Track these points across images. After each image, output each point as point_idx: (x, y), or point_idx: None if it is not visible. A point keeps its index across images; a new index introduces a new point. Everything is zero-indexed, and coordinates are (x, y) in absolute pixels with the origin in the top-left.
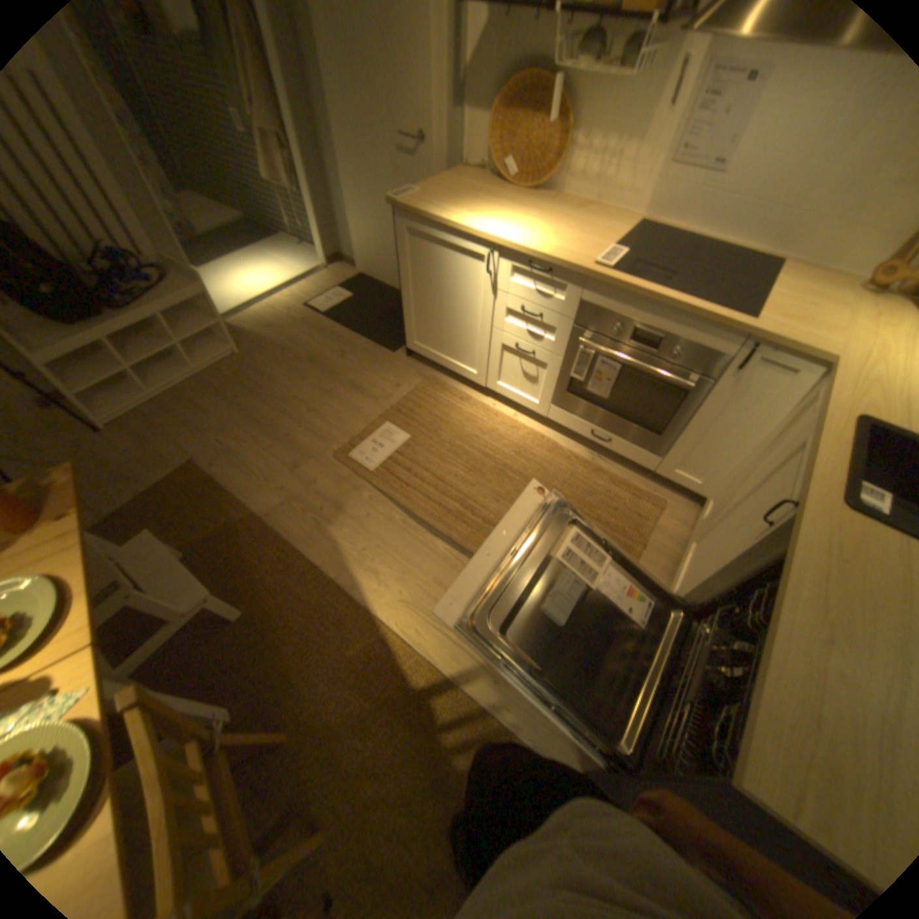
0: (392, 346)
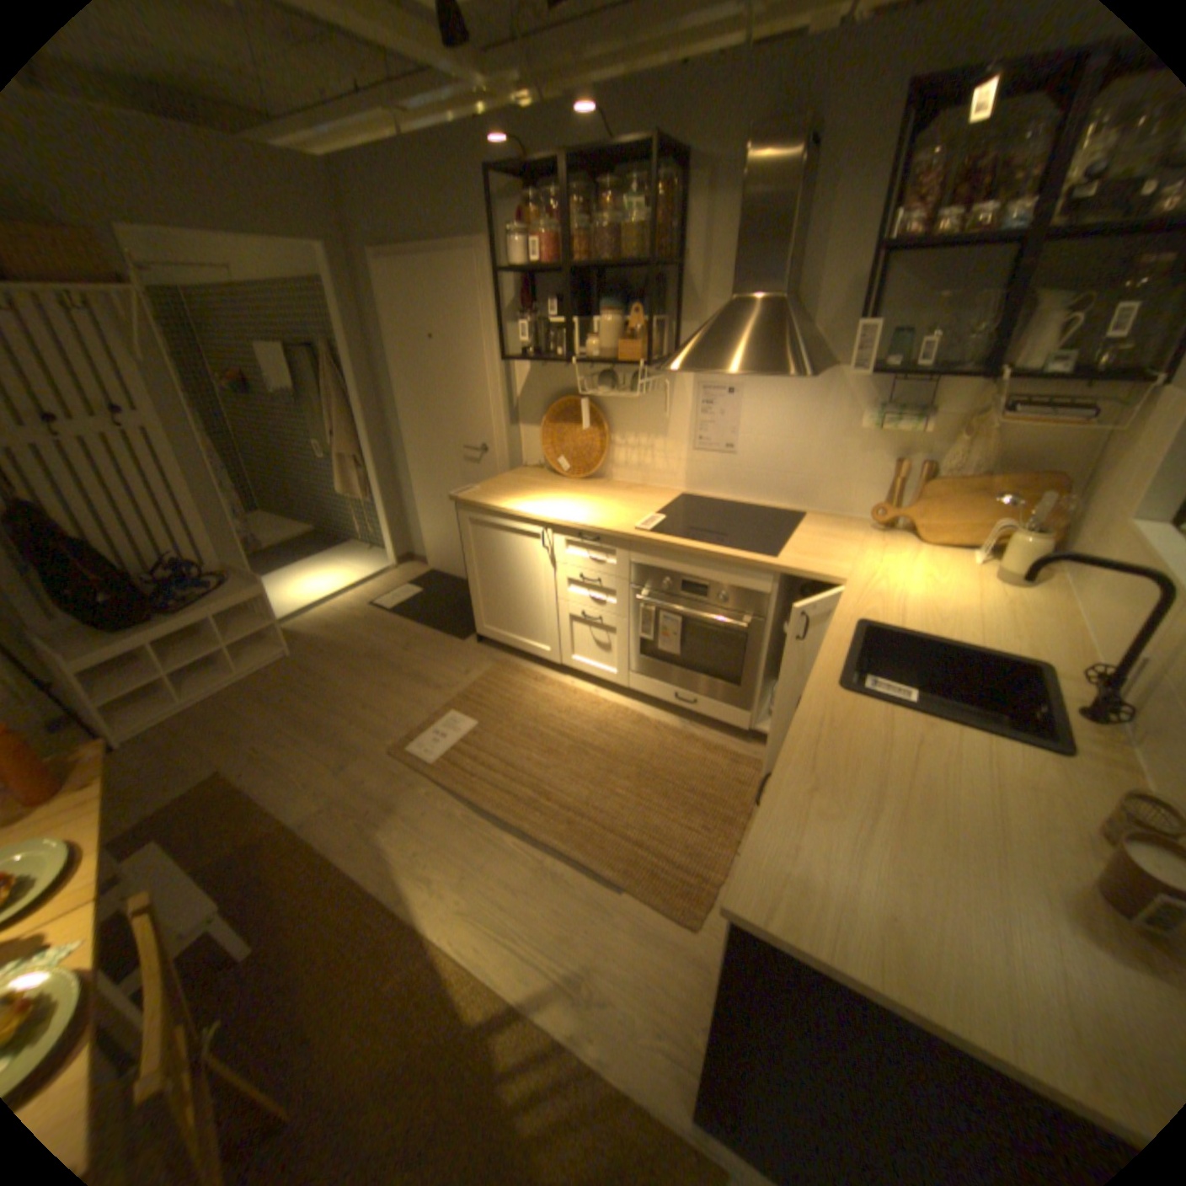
0: (461, 634)
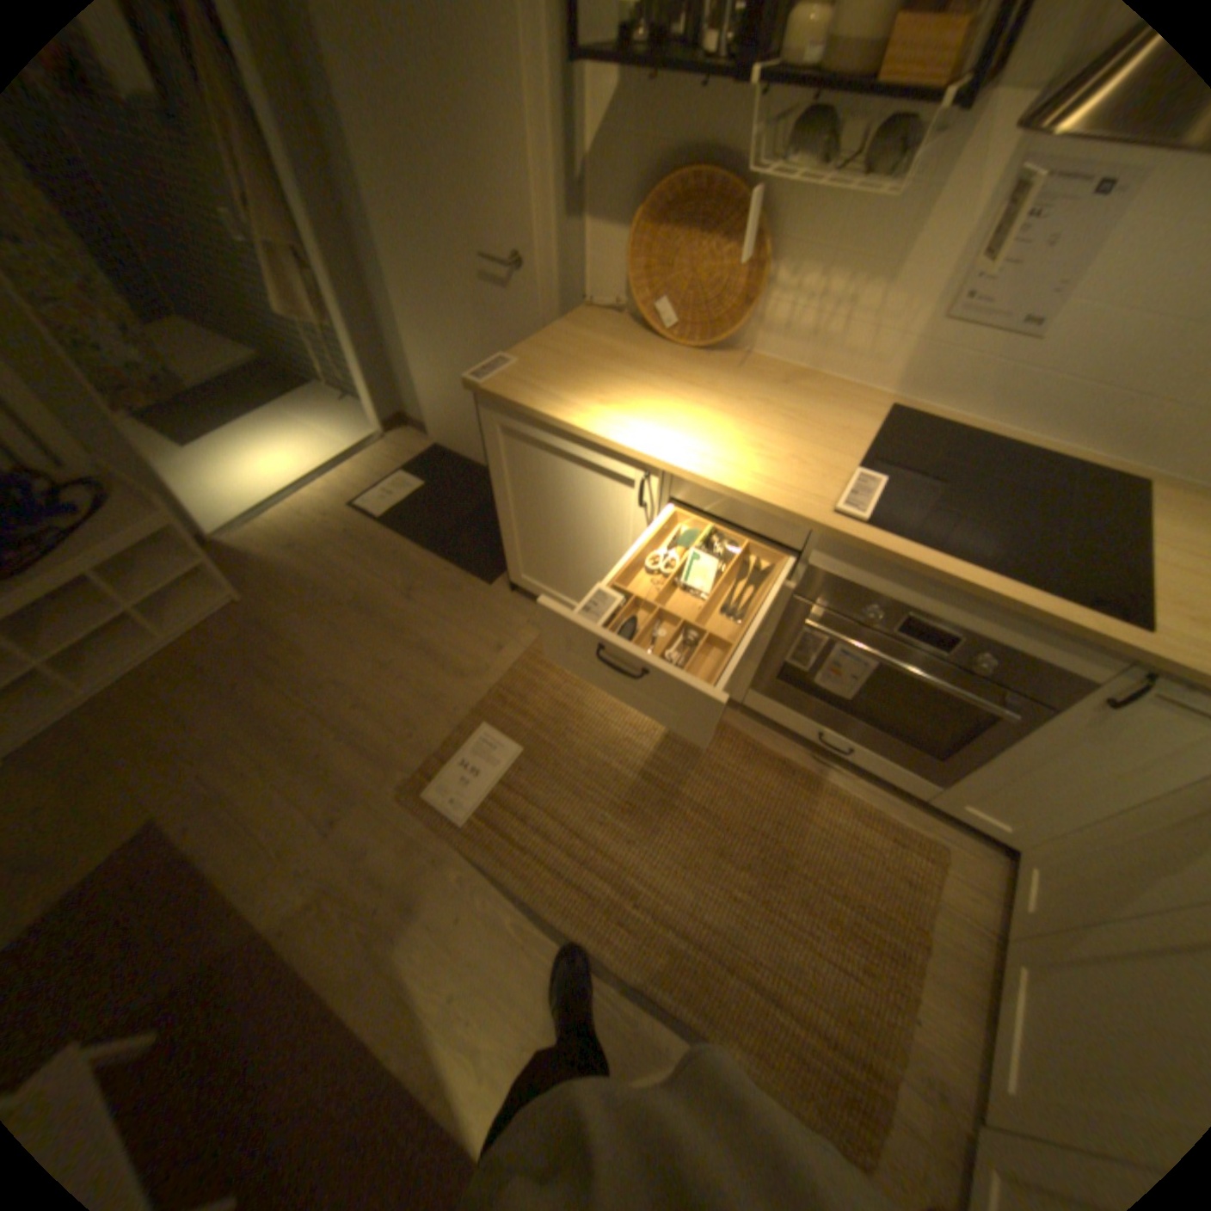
0: (485, 574)
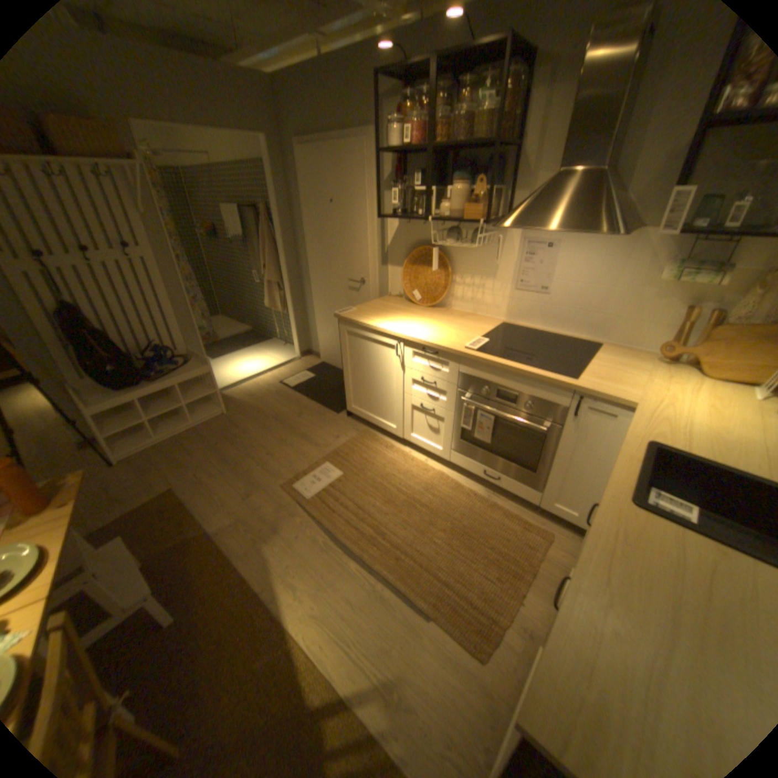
0: (337, 409)
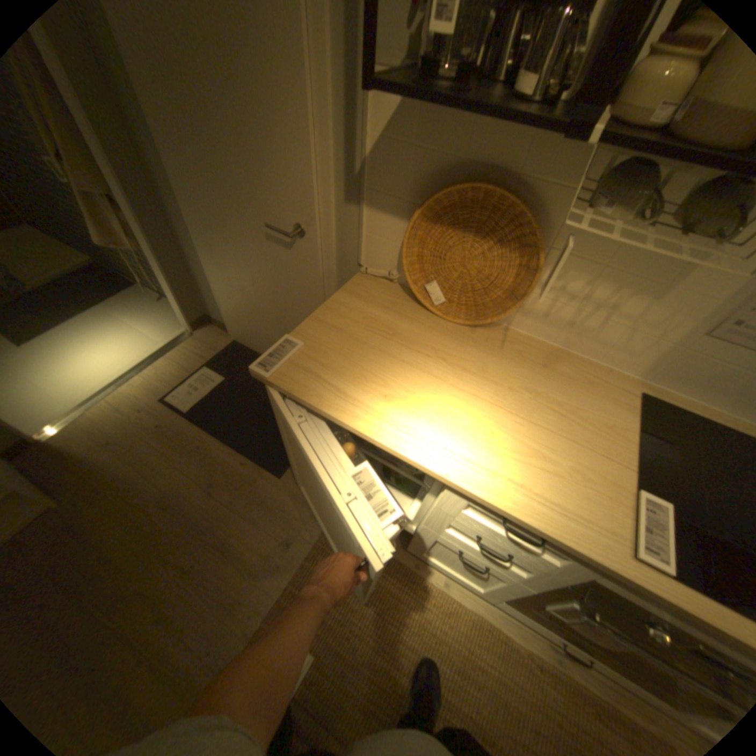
0: (276, 466)
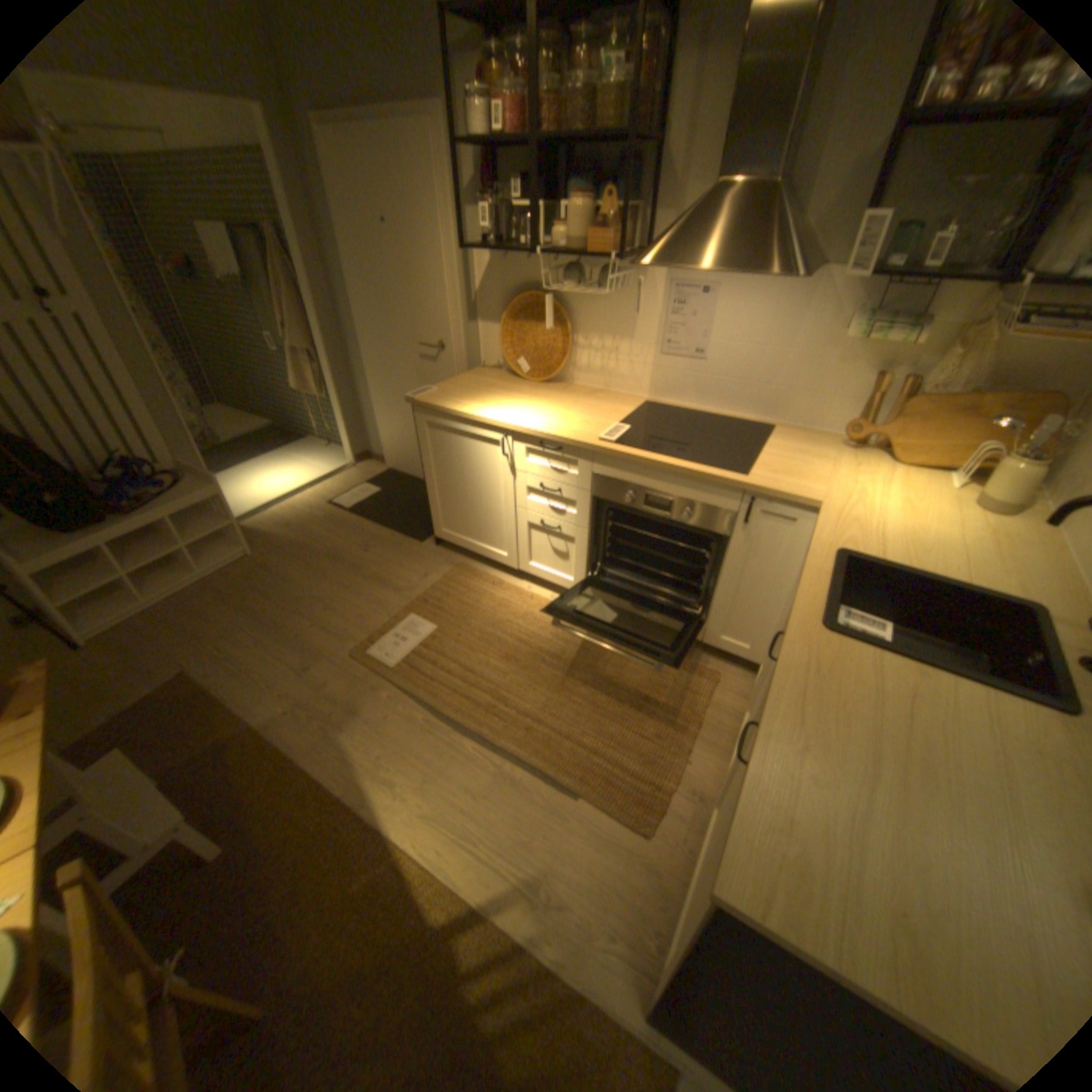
0: (419, 536)
